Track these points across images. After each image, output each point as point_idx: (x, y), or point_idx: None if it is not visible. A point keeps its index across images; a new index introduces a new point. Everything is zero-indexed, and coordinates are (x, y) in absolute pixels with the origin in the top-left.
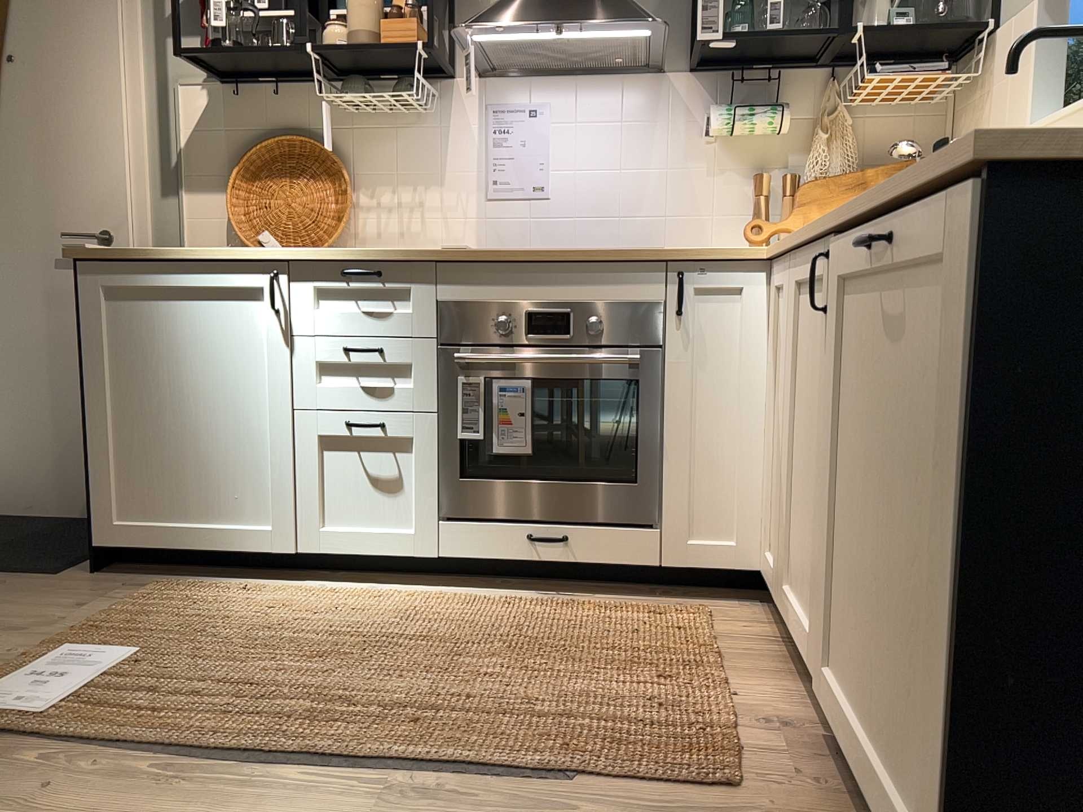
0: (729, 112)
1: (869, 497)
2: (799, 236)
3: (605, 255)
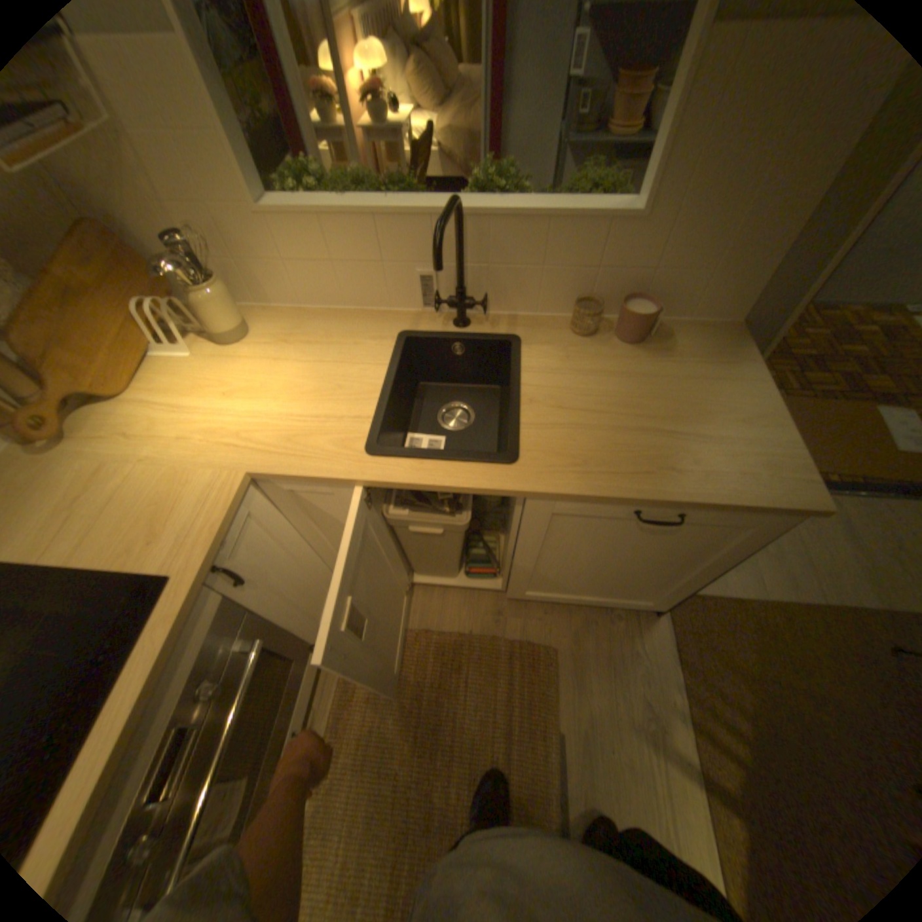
0: None
1: (575, 563)
2: (392, 482)
3: (154, 669)
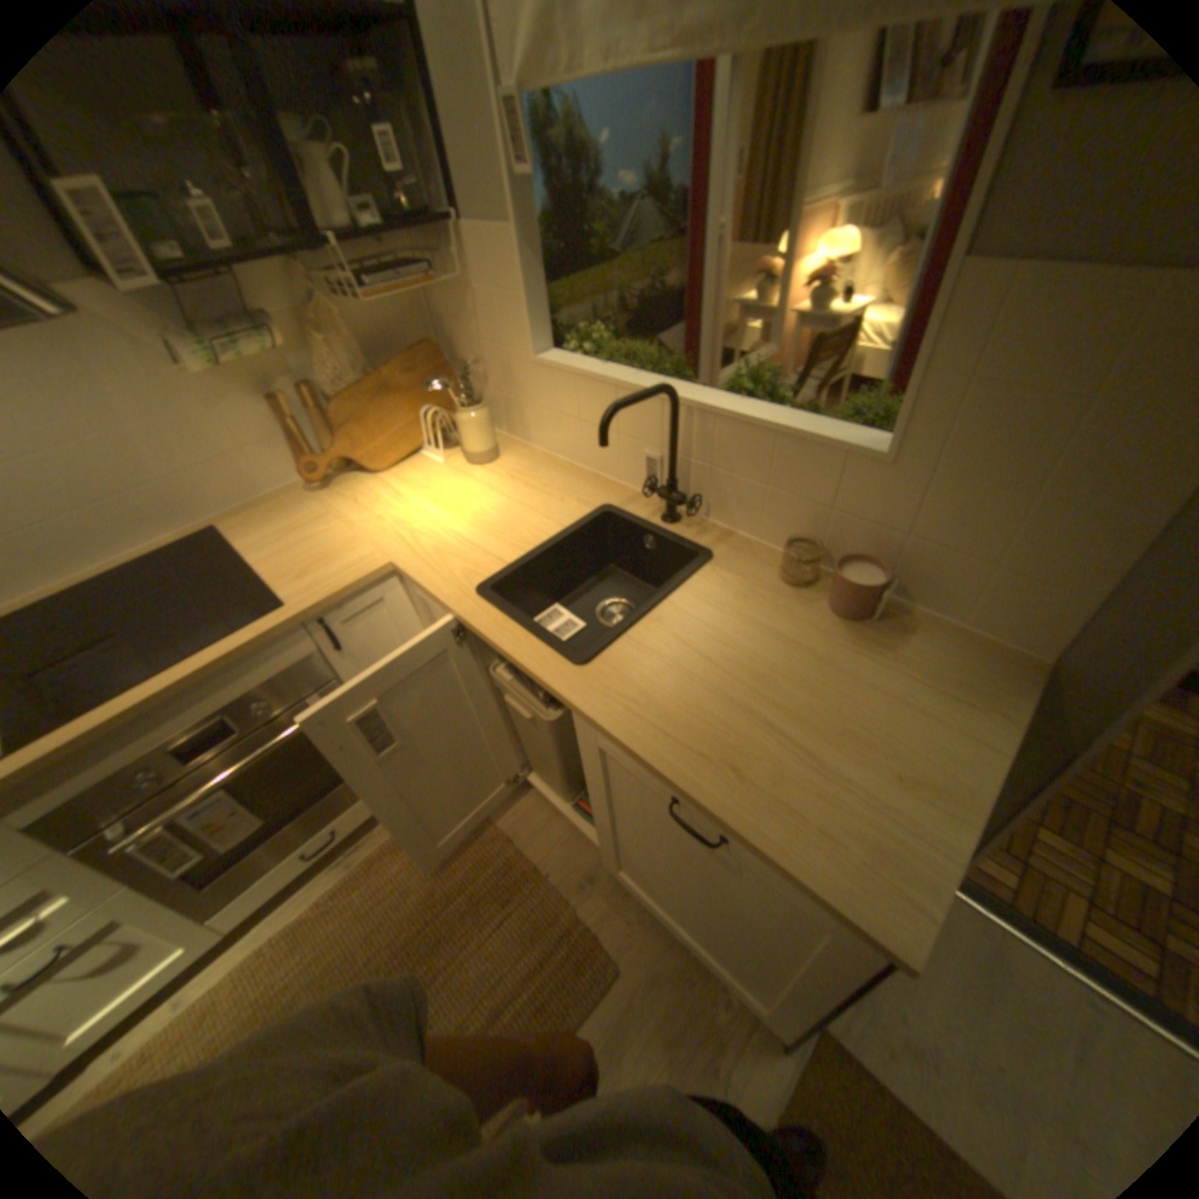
0: (201, 342)
1: (651, 855)
2: (469, 624)
3: (224, 660)
